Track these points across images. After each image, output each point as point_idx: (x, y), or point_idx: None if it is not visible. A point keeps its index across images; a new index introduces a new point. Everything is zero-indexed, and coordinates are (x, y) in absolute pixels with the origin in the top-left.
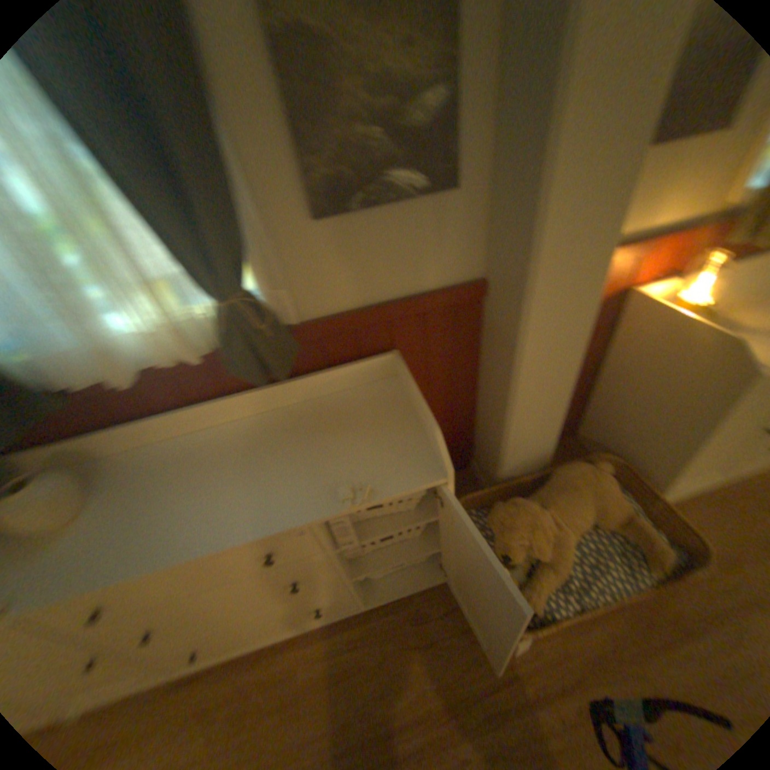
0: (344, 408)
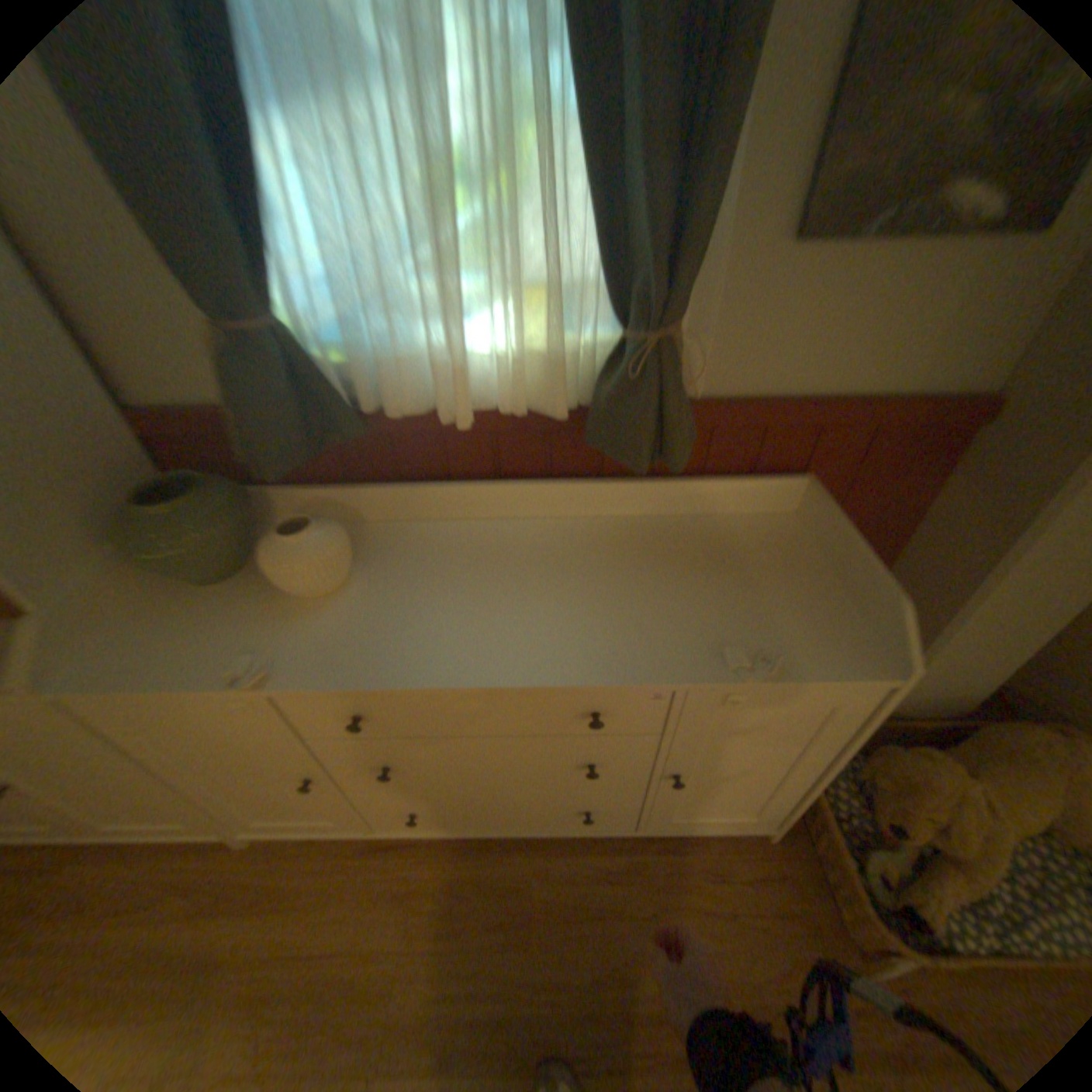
0: (718, 540)
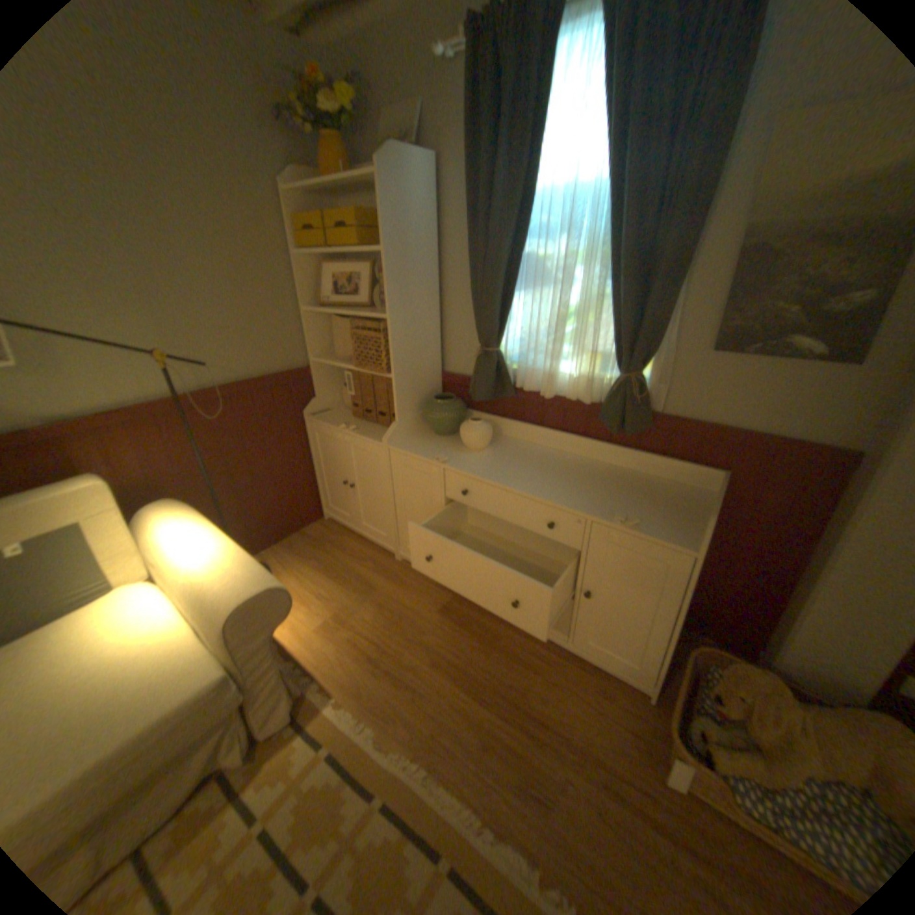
0: (657, 488)
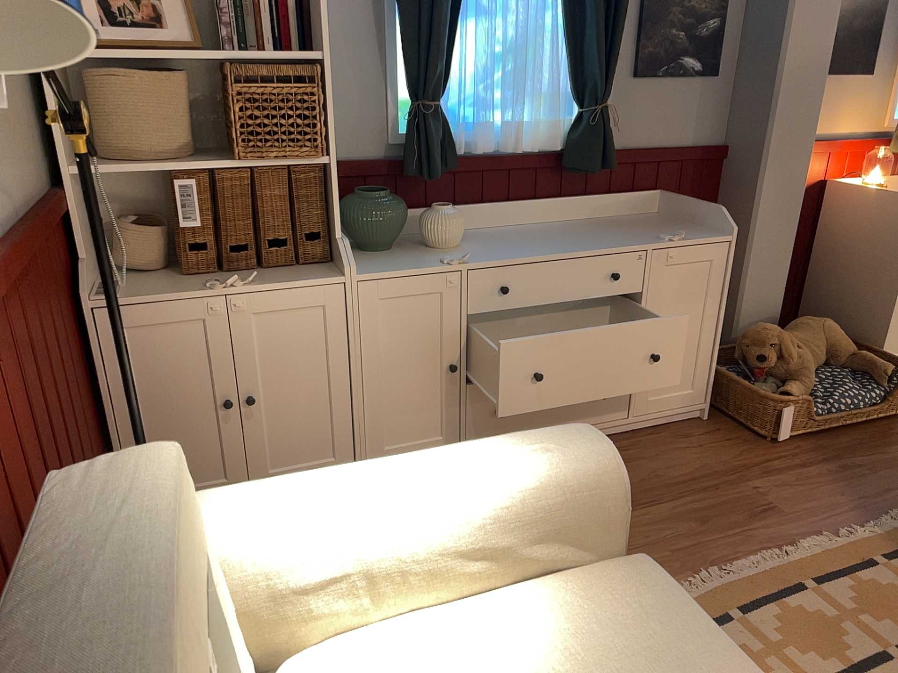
0: (630, 221)
